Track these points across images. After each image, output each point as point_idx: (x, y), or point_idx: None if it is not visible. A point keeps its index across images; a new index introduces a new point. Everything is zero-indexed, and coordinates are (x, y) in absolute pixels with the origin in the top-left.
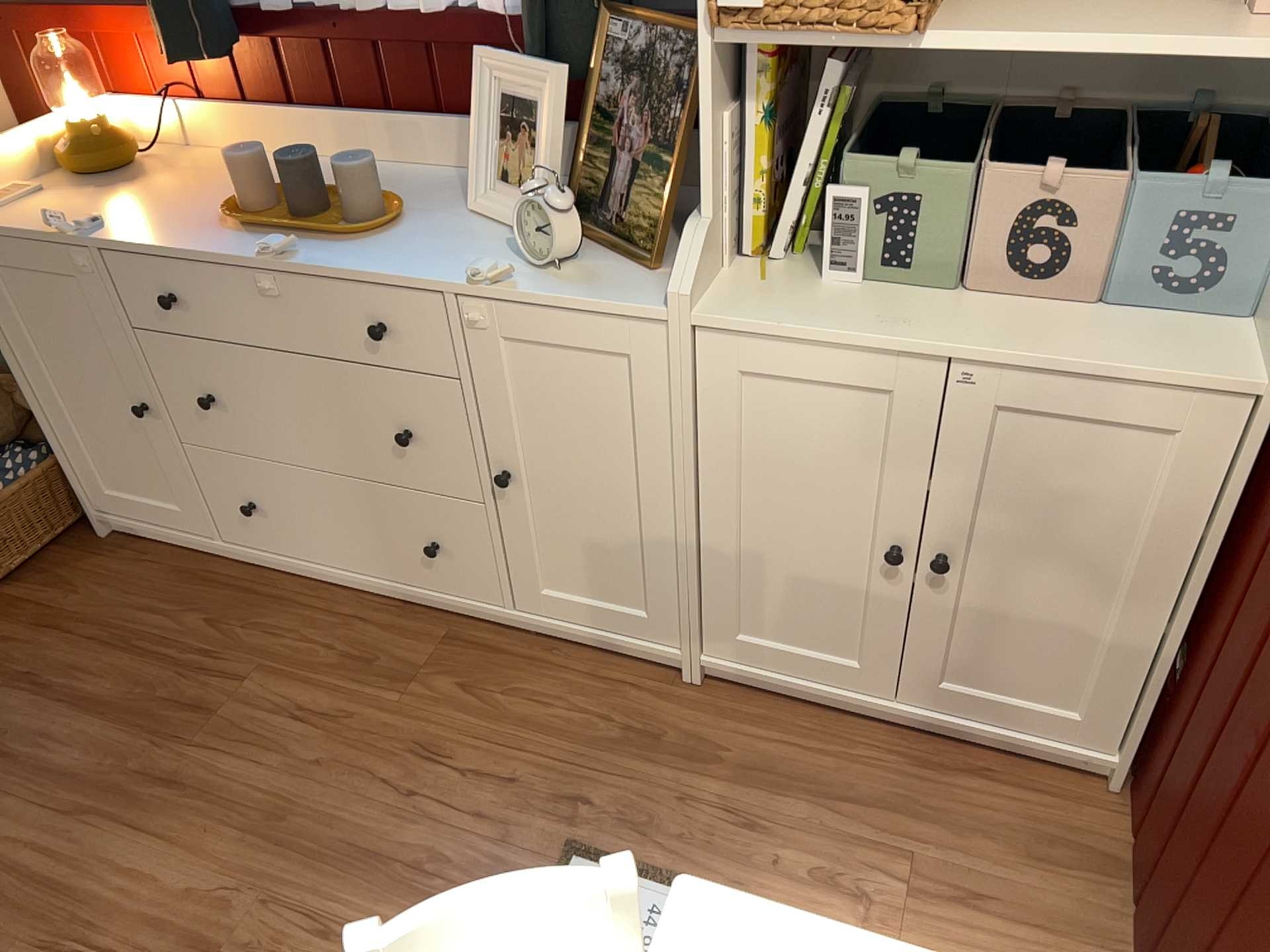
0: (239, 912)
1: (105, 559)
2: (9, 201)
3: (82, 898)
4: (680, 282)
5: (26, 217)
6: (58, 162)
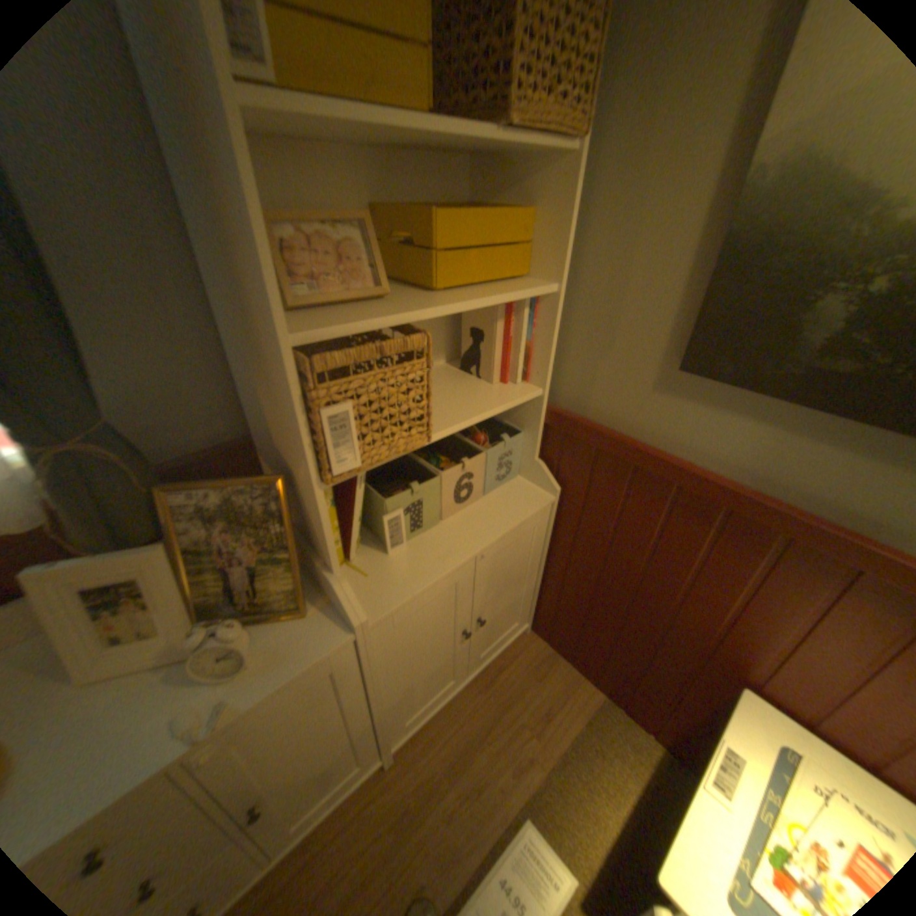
0: None
1: None
2: None
3: None
4: (355, 618)
5: None
6: None
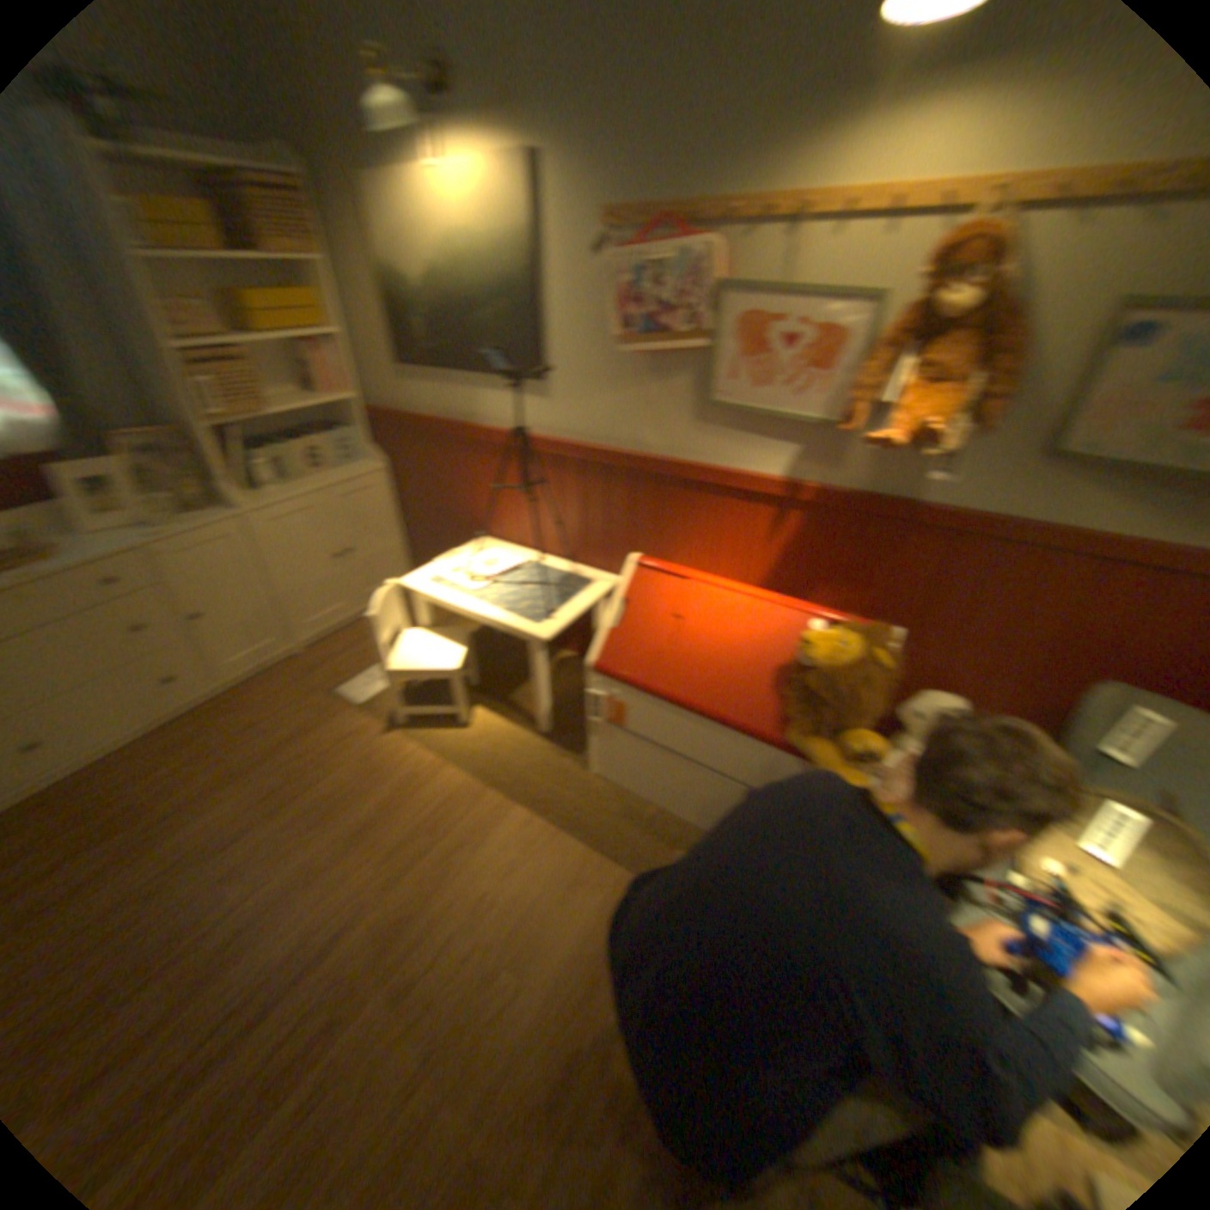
0: (257, 789)
1: None
2: None
3: (189, 852)
4: (229, 504)
5: None
6: None
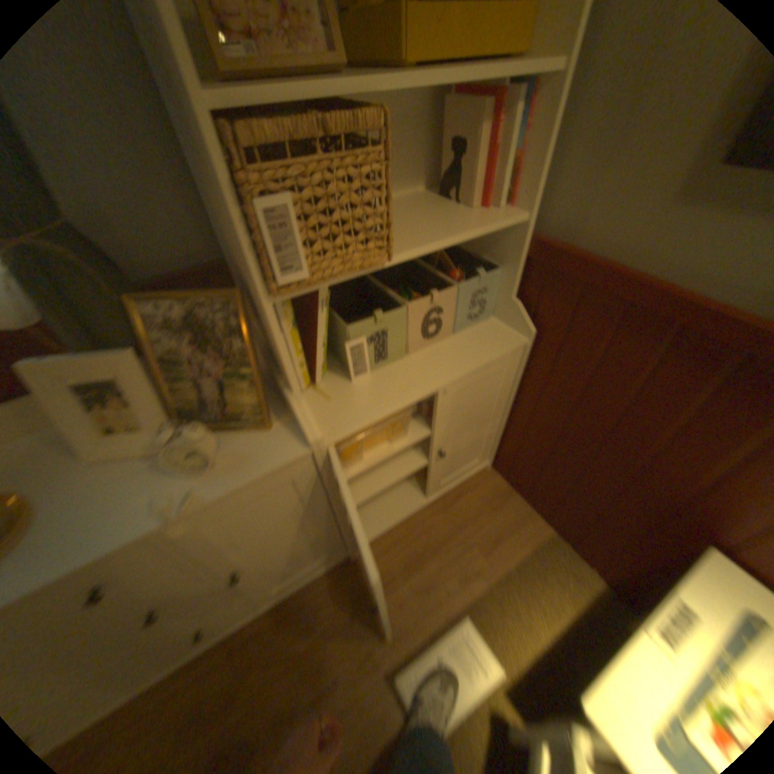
0: None
1: None
2: None
3: None
4: (311, 433)
5: None
6: None
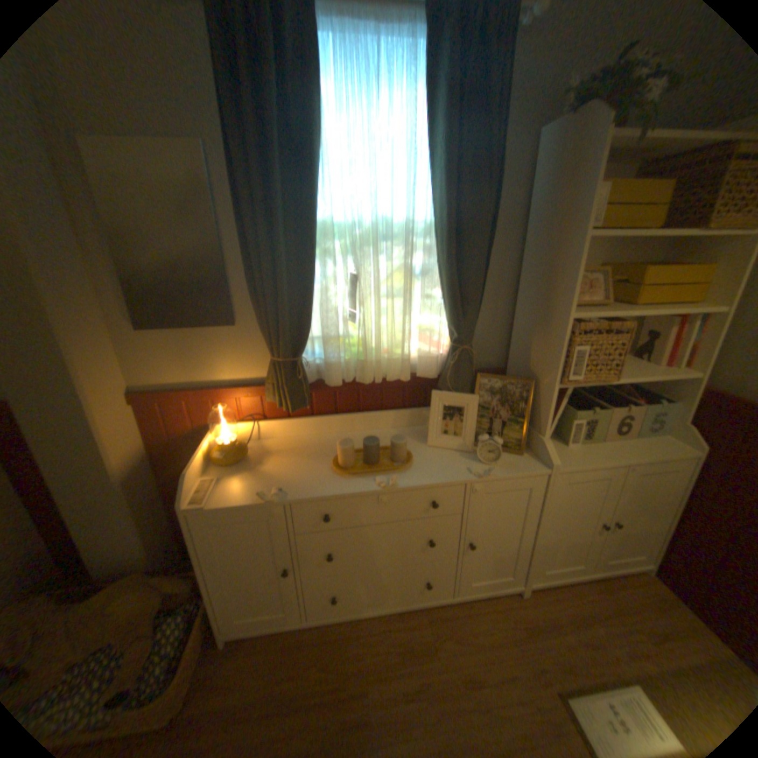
0: None
1: (231, 664)
2: (207, 491)
3: None
4: (553, 462)
5: (229, 497)
6: (217, 464)
